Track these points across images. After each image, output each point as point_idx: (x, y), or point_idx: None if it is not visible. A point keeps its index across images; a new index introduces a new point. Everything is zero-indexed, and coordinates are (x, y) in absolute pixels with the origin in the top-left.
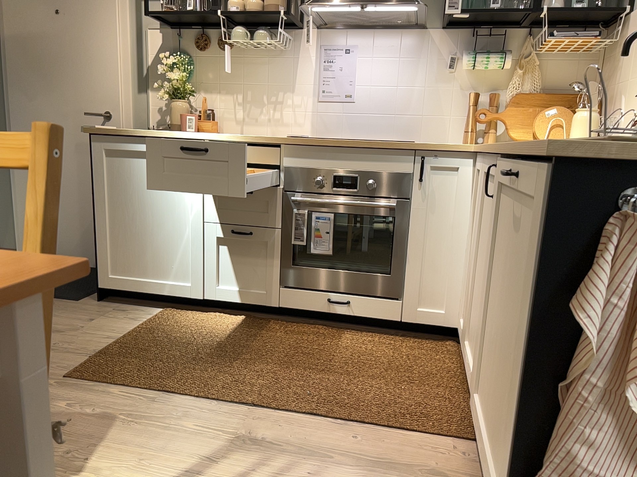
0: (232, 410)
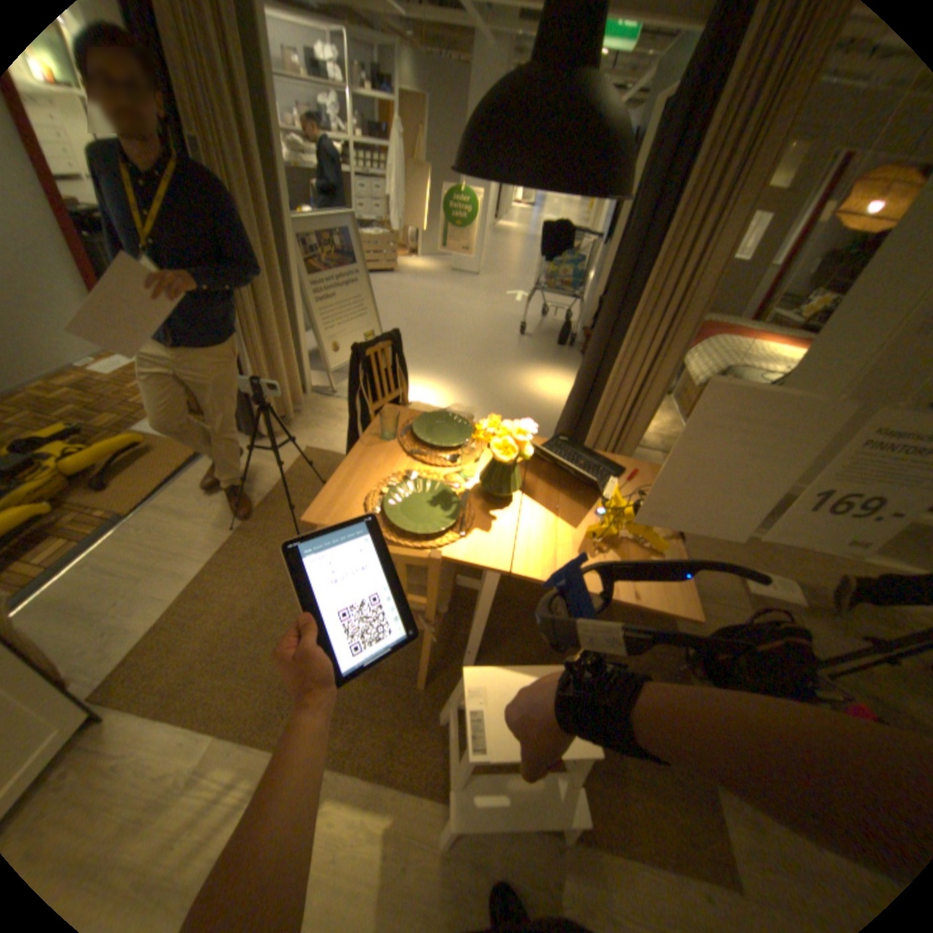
0: None
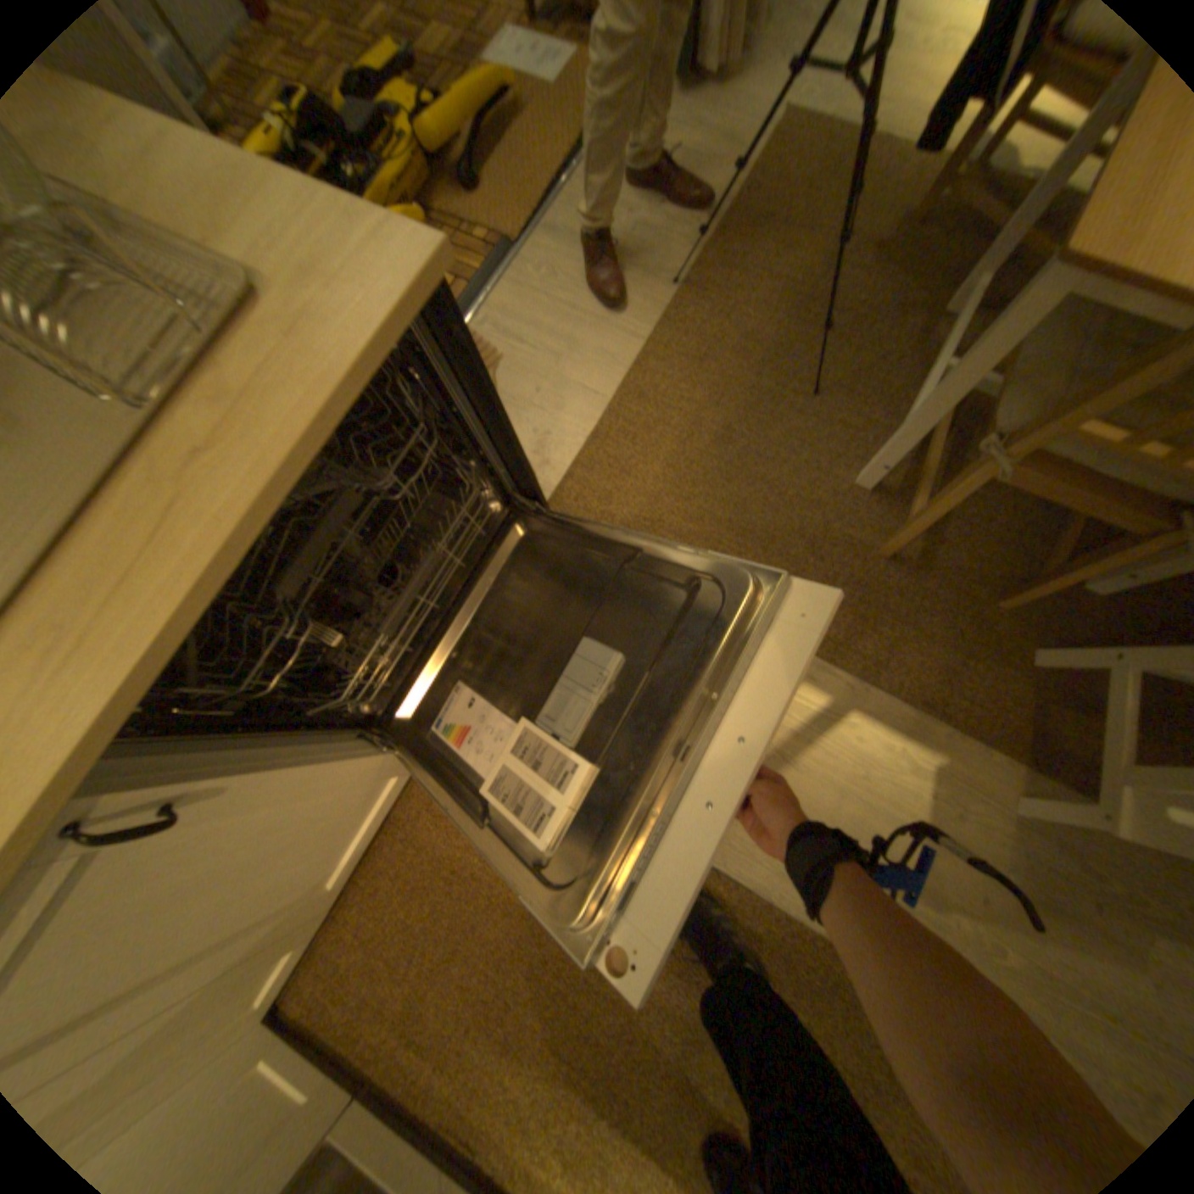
0: (752, 868)
